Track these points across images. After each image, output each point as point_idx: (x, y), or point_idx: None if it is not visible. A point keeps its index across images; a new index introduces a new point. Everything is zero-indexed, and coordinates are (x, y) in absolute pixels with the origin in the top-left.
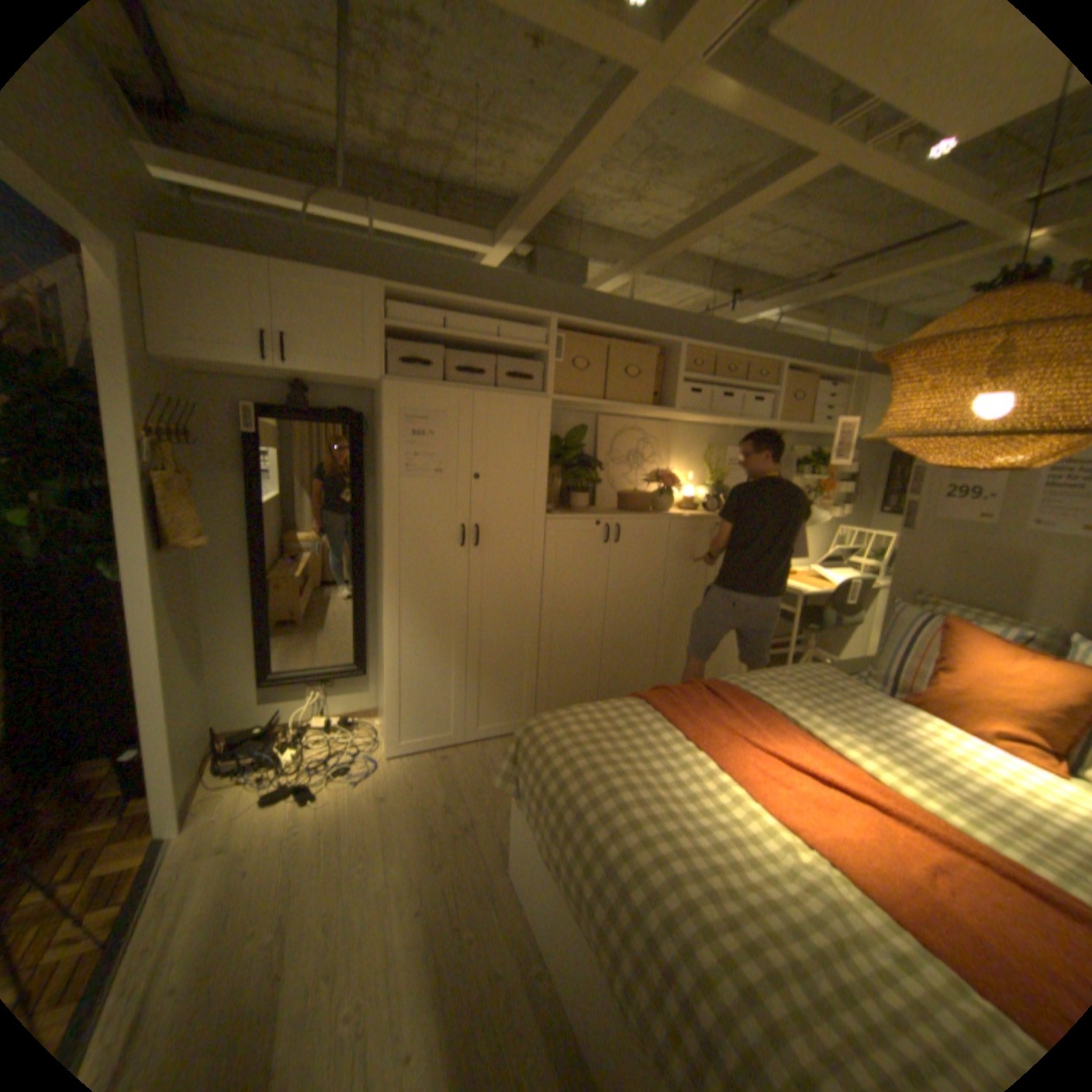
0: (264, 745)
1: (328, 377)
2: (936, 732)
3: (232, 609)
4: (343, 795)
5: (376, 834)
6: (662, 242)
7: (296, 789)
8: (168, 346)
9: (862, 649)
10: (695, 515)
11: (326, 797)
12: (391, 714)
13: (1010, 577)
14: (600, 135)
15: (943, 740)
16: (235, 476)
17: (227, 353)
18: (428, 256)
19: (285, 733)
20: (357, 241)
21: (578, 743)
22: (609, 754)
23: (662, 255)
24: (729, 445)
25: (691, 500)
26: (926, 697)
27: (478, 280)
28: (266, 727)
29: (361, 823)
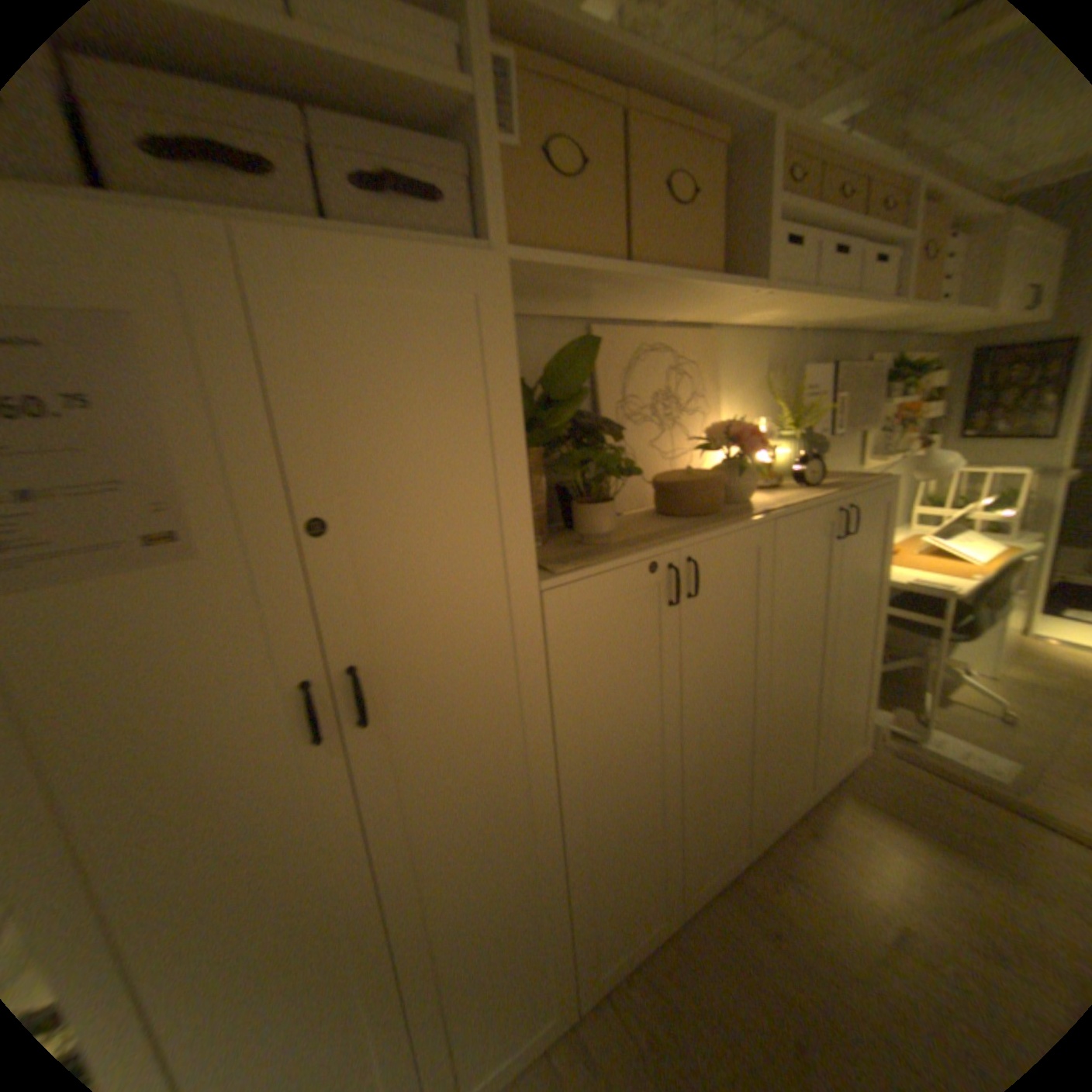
0: None
1: None
2: None
3: None
4: None
5: None
6: None
7: None
8: None
9: (993, 642)
10: (808, 499)
11: None
12: None
13: None
14: None
15: None
16: None
17: None
18: None
19: None
20: None
21: None
22: None
23: None
24: (798, 362)
25: (770, 468)
26: None
27: None
28: None
29: None
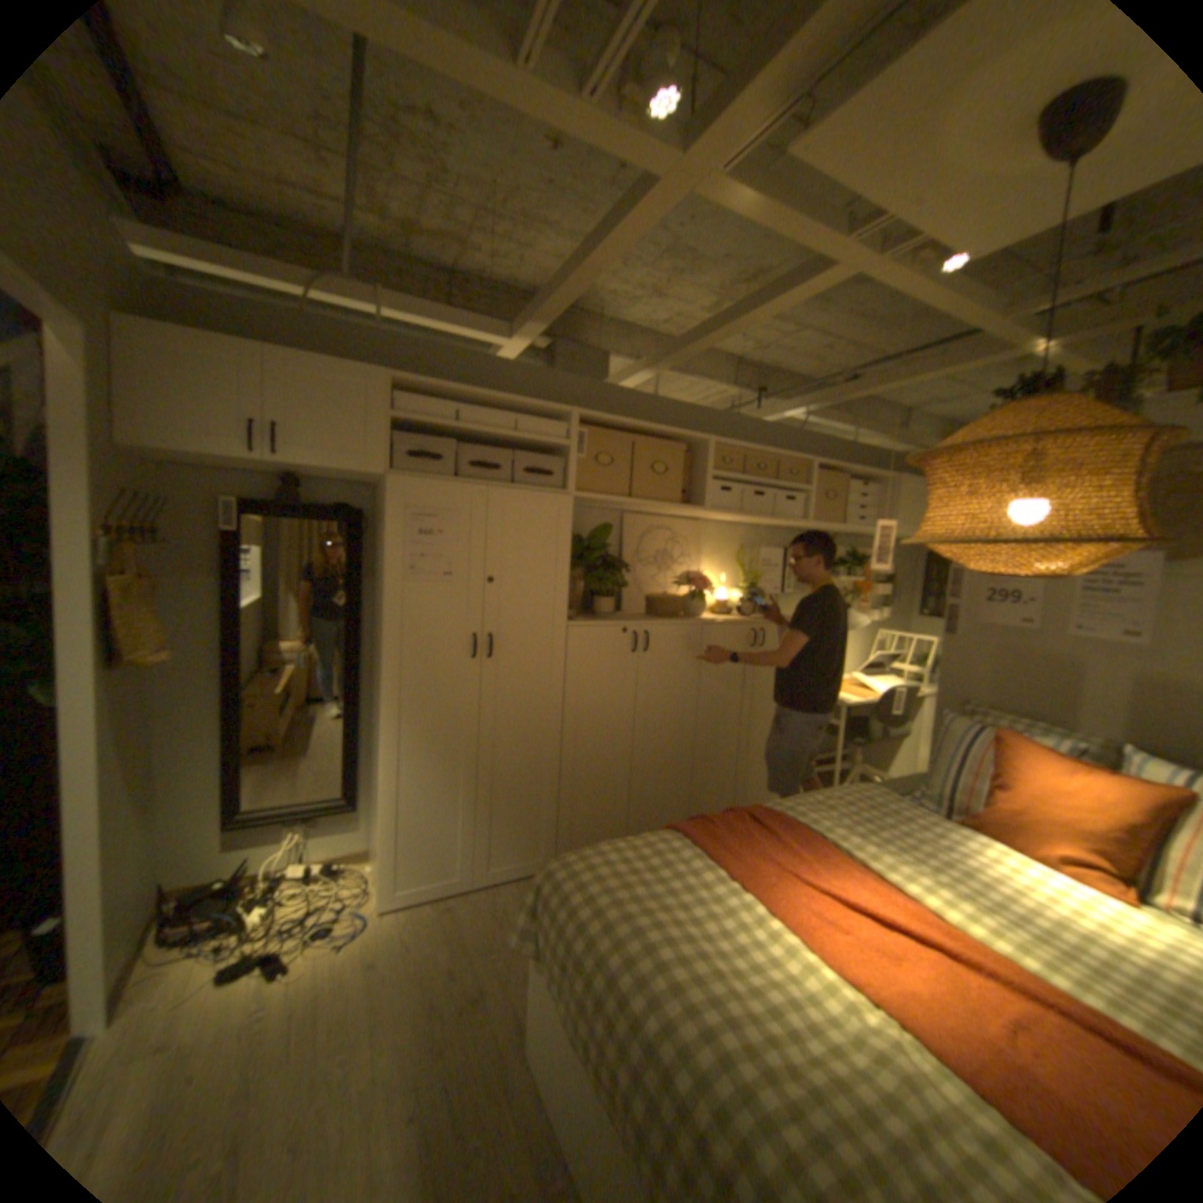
0: (224, 903)
1: (324, 470)
2: (998, 859)
3: (194, 736)
4: (321, 965)
5: (362, 1014)
6: (685, 340)
7: (262, 959)
8: (136, 434)
9: (910, 763)
10: (729, 620)
11: (300, 968)
12: (384, 858)
13: (1056, 684)
14: (622, 235)
15: (1005, 868)
16: (207, 580)
17: (207, 443)
18: (440, 346)
19: (251, 887)
20: (362, 328)
21: (607, 889)
22: (643, 901)
23: (686, 352)
24: (761, 546)
25: (724, 604)
26: (983, 818)
27: (493, 371)
28: (227, 881)
29: (343, 1000)
